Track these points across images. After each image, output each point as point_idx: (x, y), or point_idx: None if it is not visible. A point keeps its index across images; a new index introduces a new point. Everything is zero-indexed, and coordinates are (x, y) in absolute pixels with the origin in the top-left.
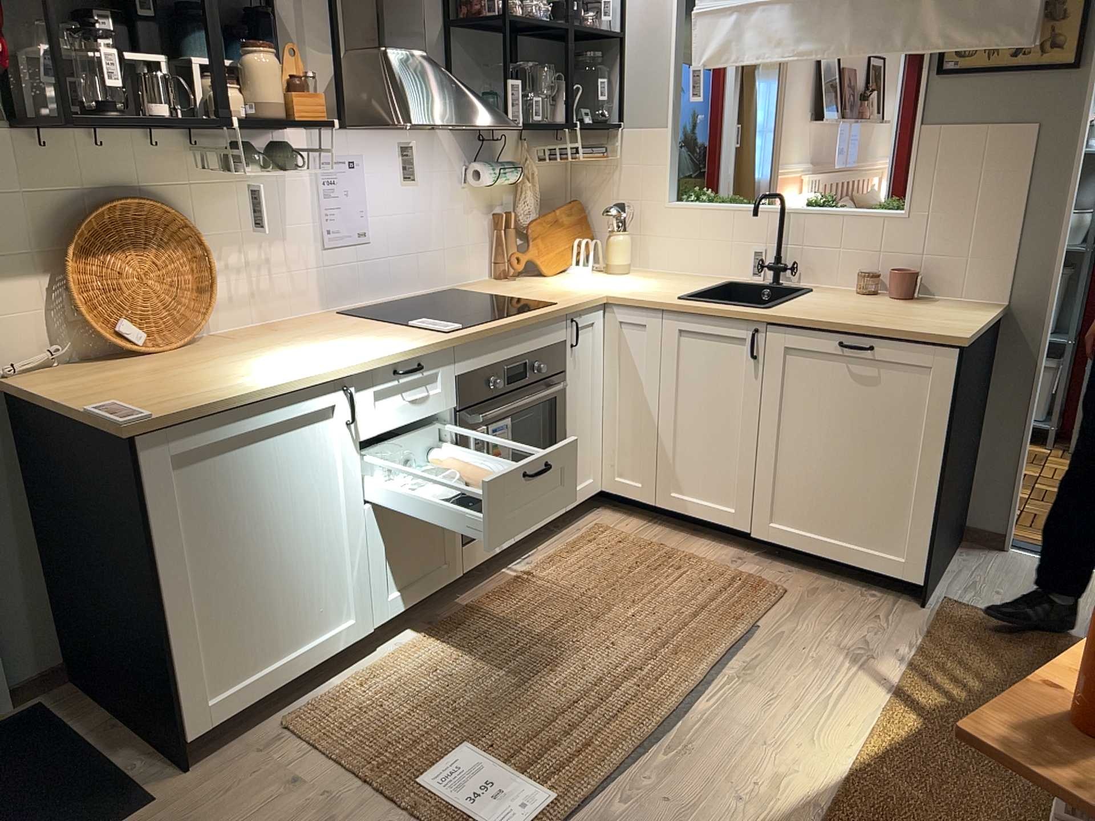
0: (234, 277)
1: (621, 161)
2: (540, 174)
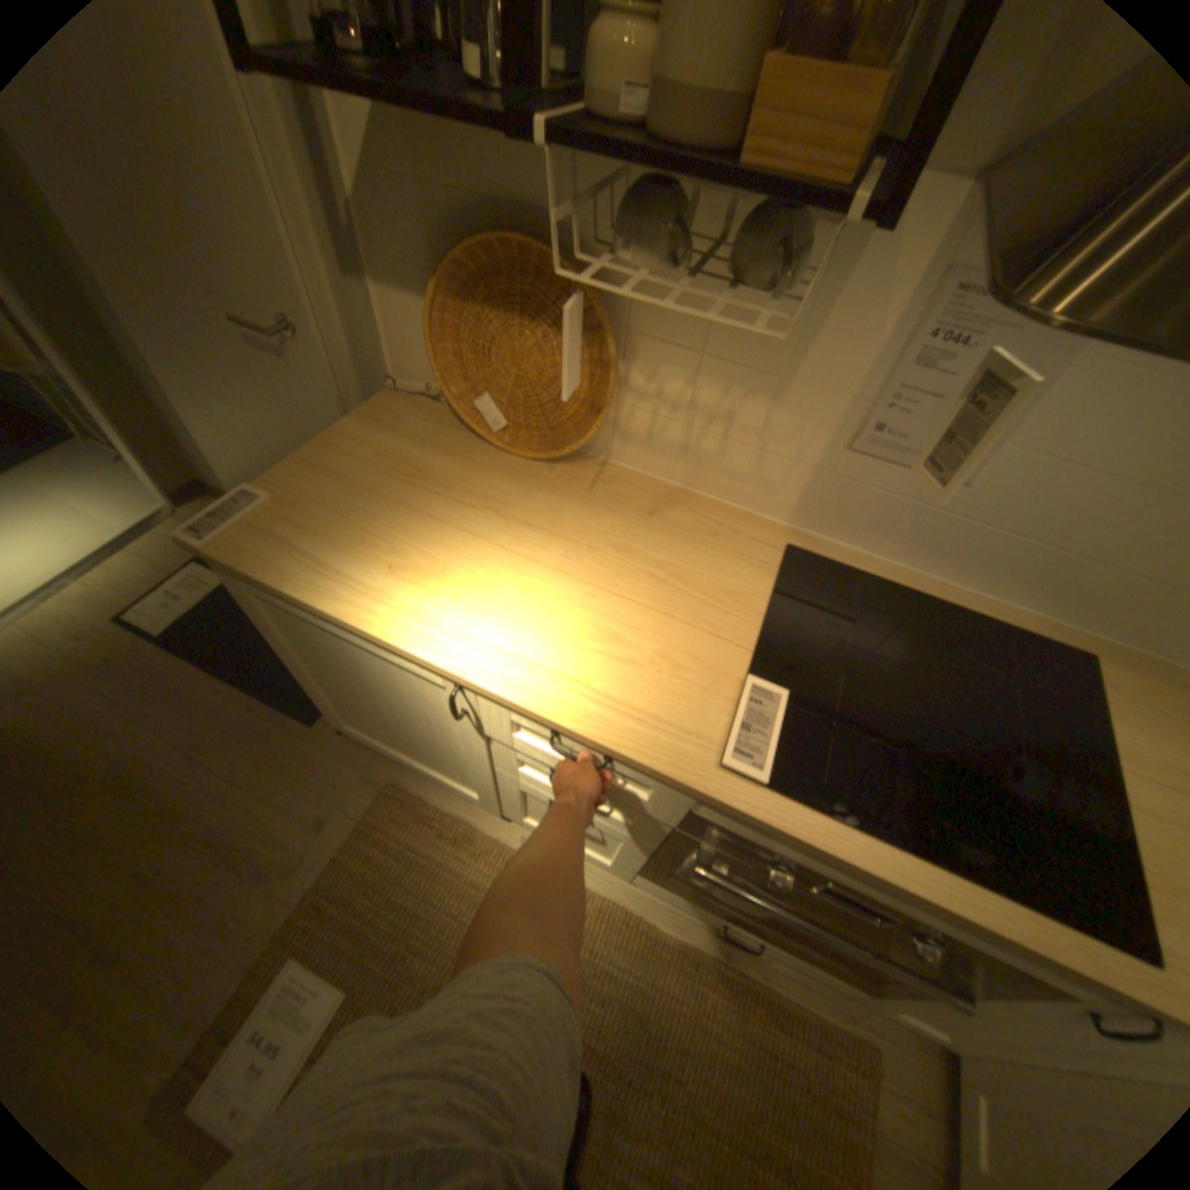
0: (666, 407)
1: None
2: None
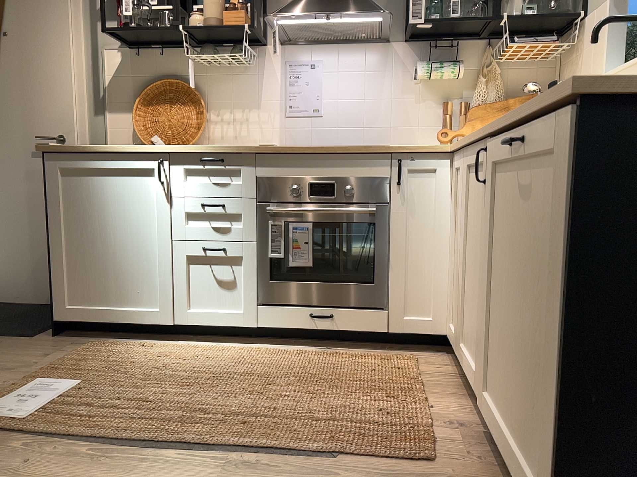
0: (224, 125)
1: (581, 50)
2: (512, 76)
